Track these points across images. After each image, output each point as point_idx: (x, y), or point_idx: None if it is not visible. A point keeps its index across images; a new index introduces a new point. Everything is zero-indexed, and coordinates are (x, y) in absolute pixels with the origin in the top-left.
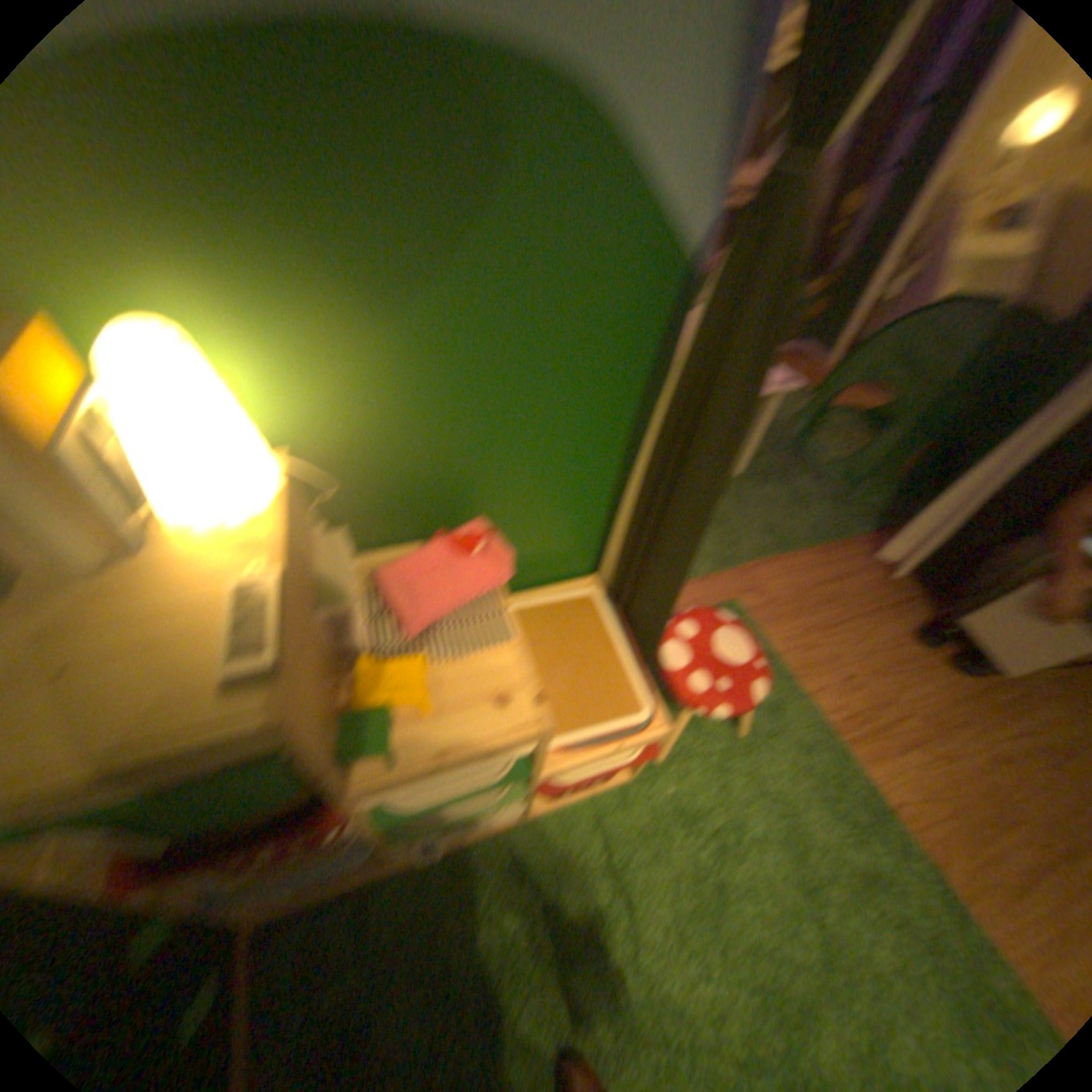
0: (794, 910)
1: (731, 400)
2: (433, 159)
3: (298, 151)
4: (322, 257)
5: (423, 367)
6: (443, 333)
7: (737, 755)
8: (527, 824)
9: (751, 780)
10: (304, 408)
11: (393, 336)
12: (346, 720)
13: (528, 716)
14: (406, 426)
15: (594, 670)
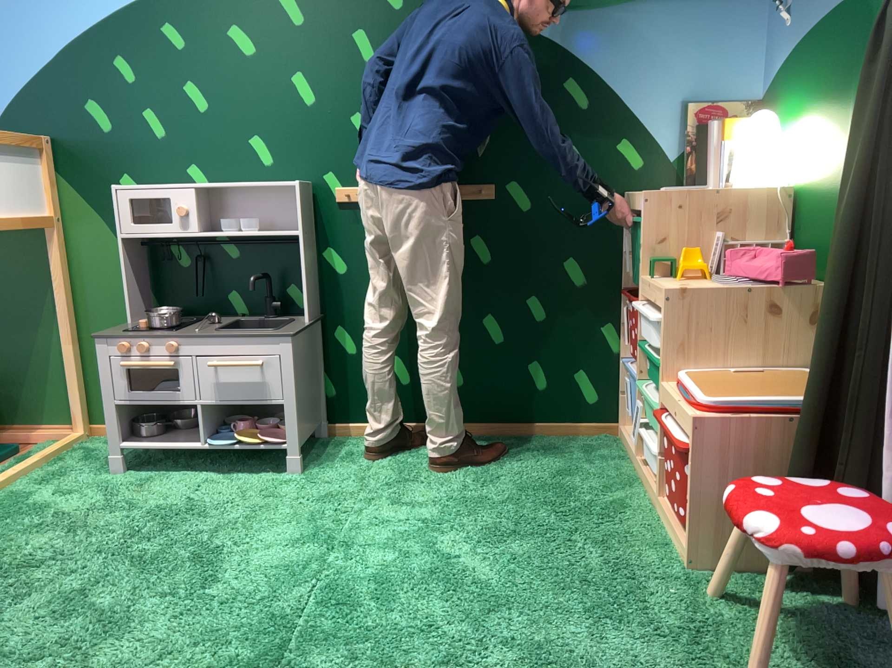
0: (531, 635)
1: (862, 133)
2: (852, 43)
3: (825, 54)
4: (822, 93)
5: (836, 147)
6: (845, 125)
7: (719, 667)
8: (652, 511)
9: (680, 665)
10: (804, 169)
11: (831, 129)
12: (665, 256)
13: (671, 288)
14: (826, 186)
15: (748, 389)
